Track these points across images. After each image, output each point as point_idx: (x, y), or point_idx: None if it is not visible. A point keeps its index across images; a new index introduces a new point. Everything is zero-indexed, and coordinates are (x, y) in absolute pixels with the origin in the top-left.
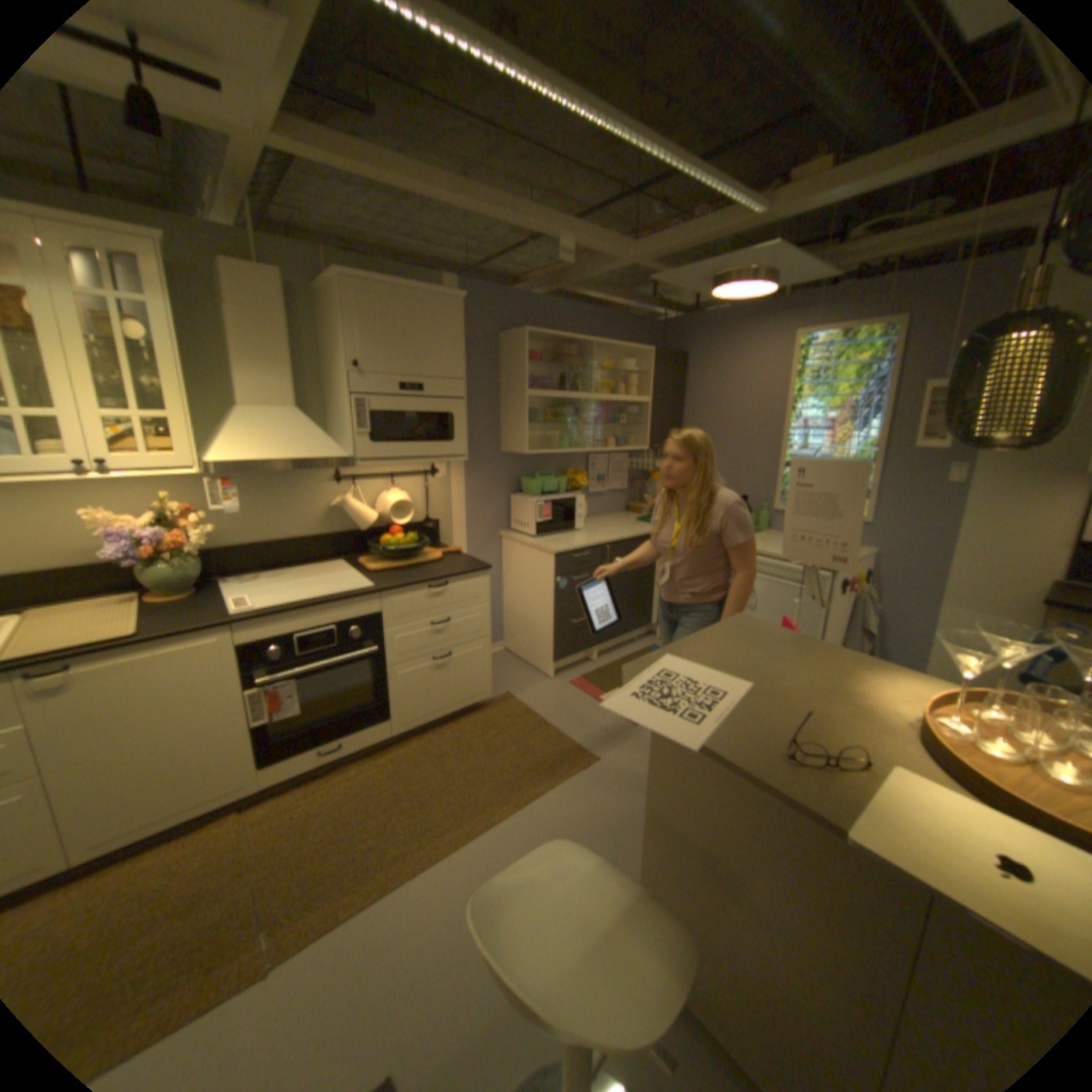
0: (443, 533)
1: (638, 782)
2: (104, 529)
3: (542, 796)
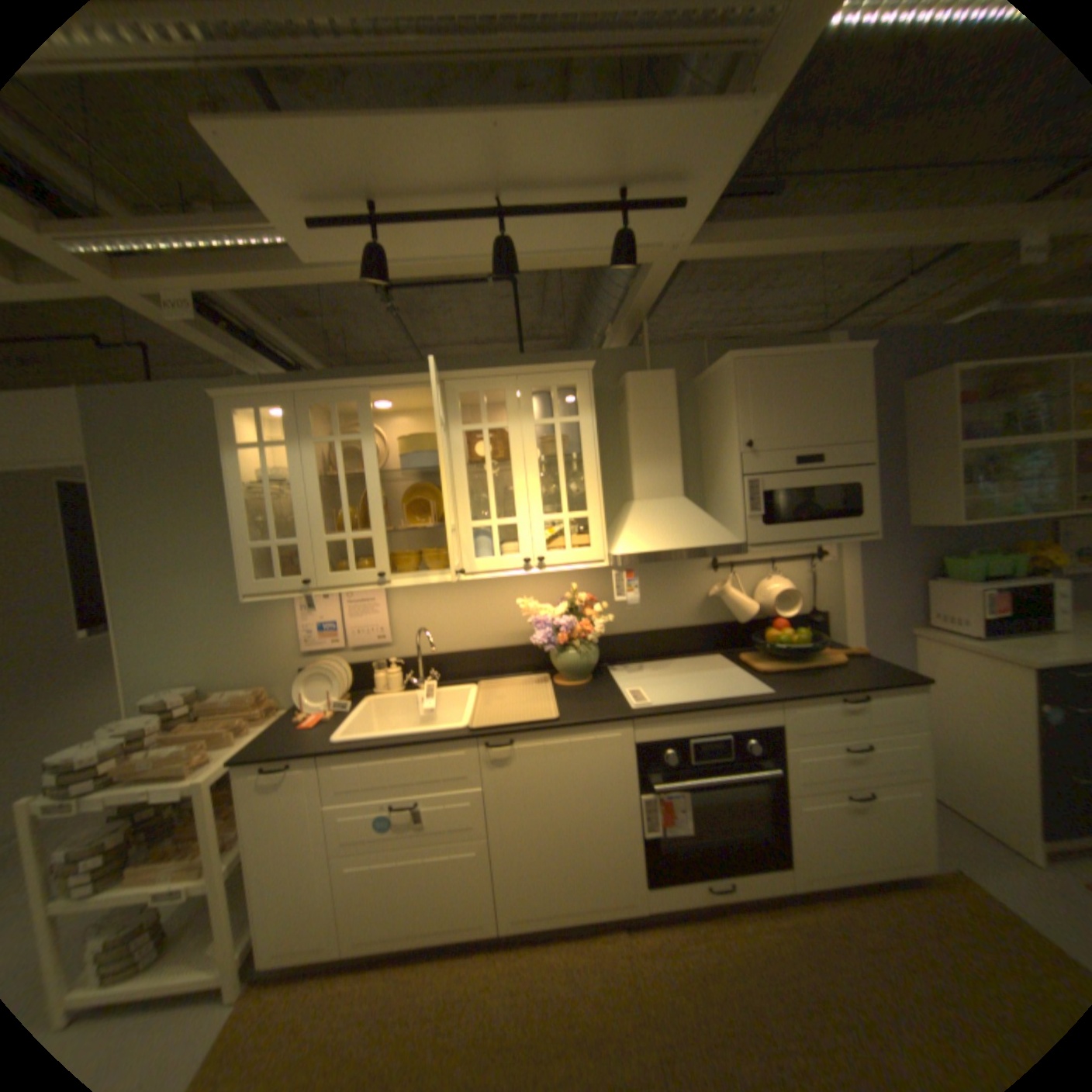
0: (835, 629)
1: None
2: (533, 617)
3: None
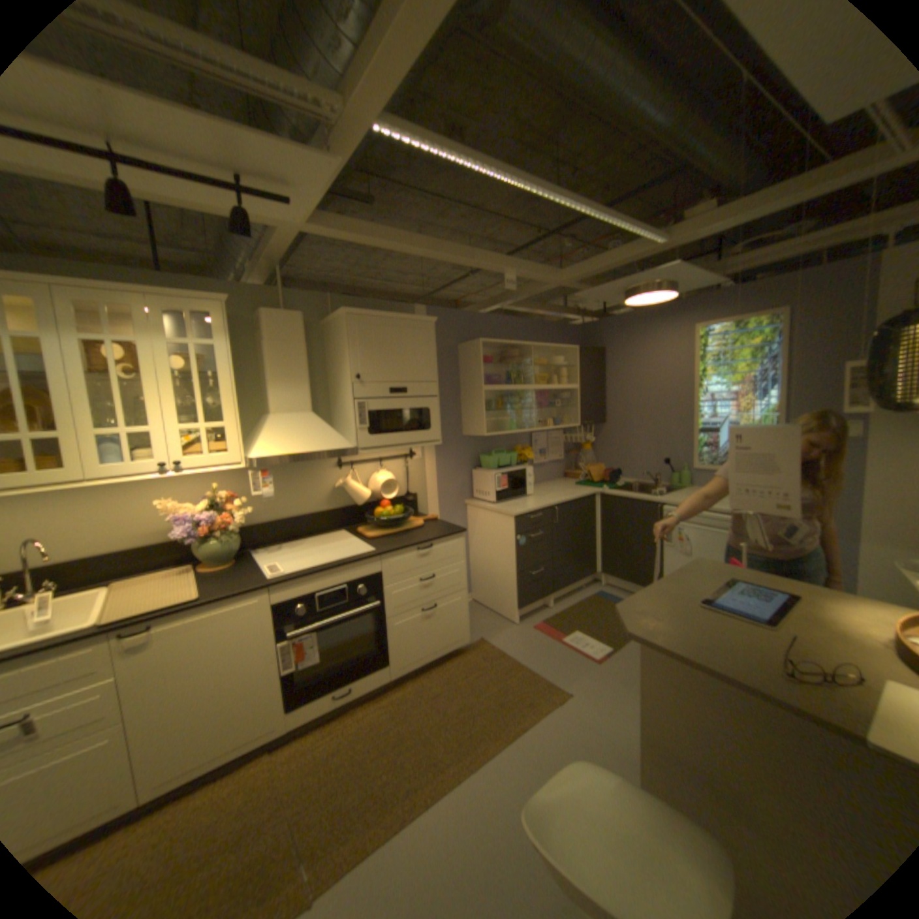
0: (421, 504)
1: (611, 716)
2: (172, 514)
3: (528, 731)
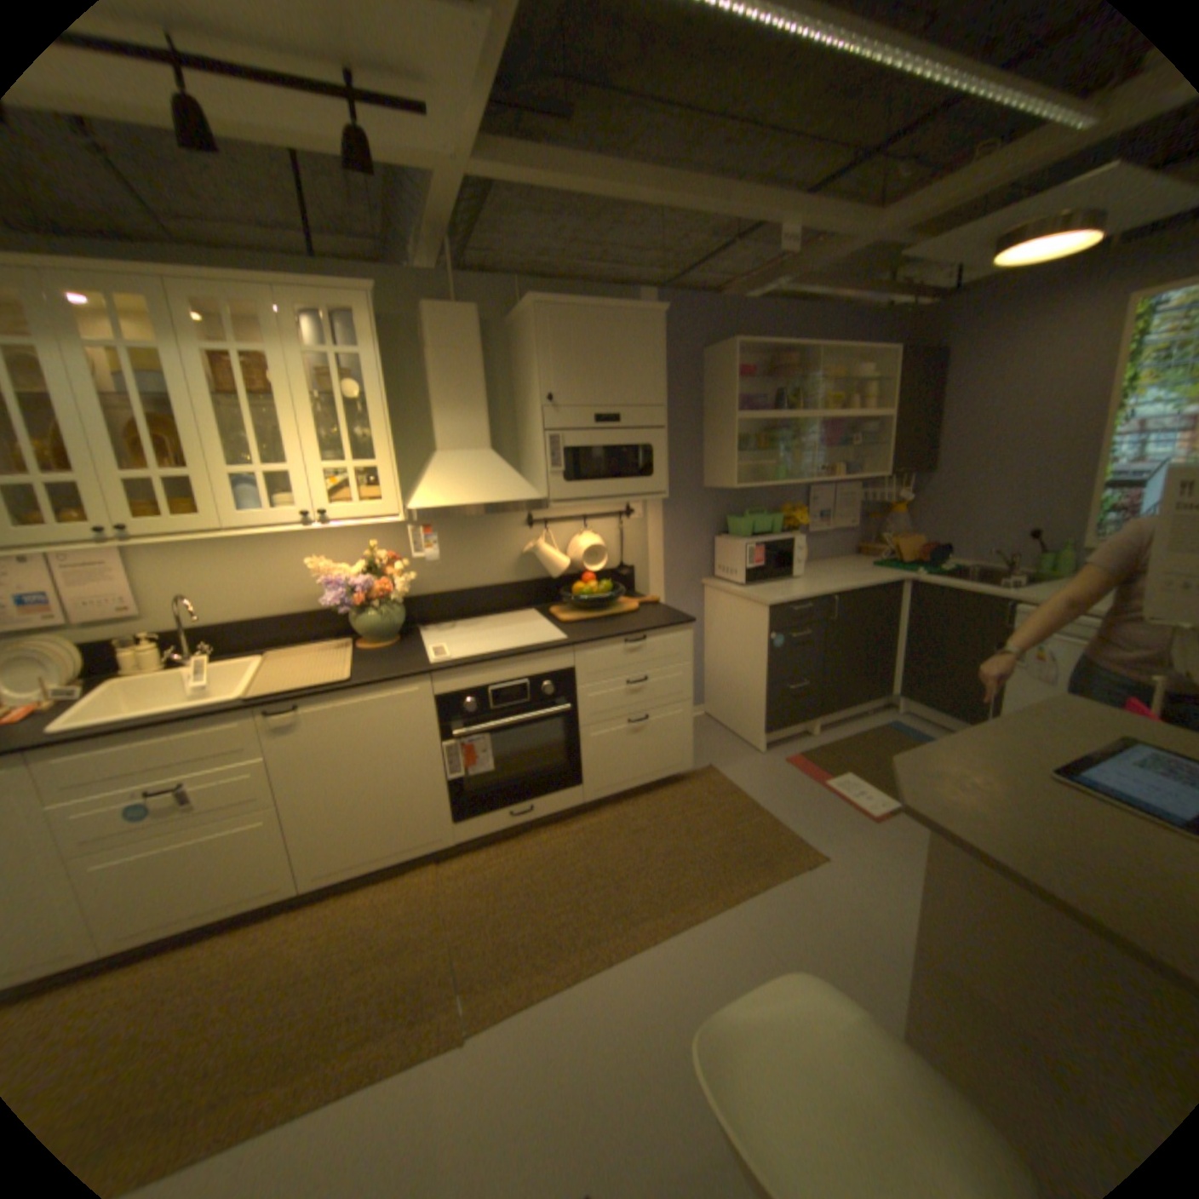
0: (638, 582)
1: (885, 898)
2: (325, 577)
3: (757, 896)
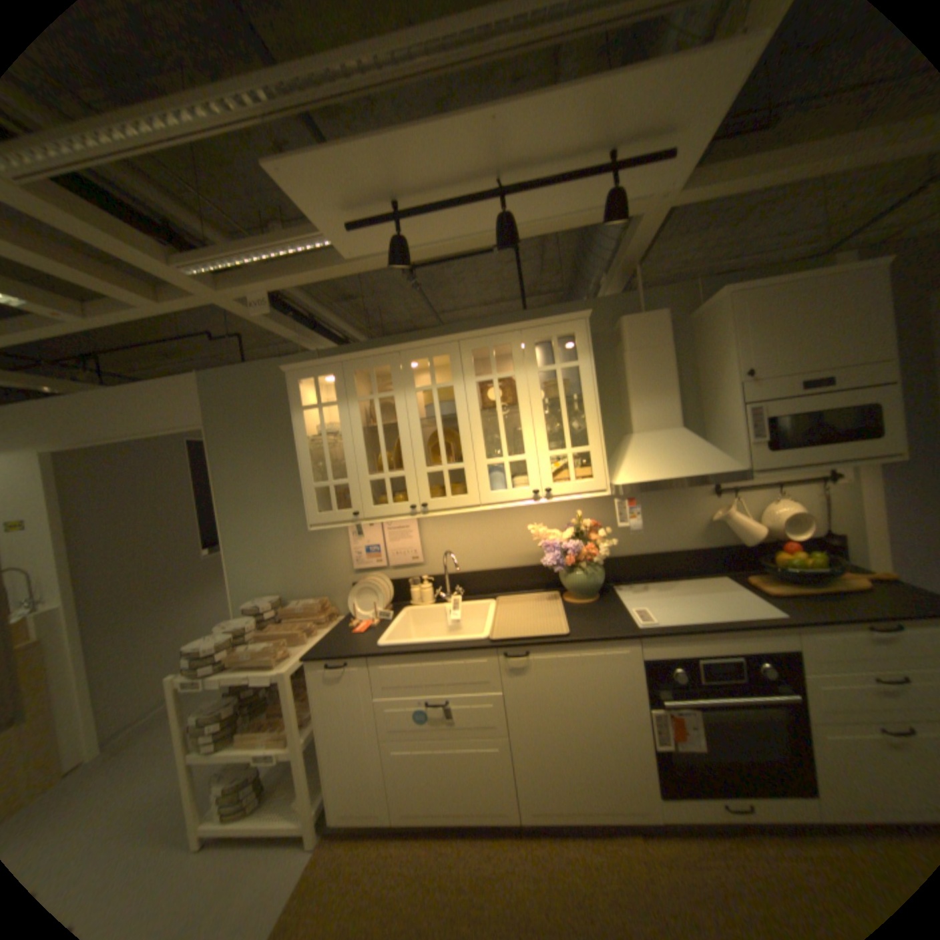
0: (854, 553)
1: None
2: (542, 541)
3: None
